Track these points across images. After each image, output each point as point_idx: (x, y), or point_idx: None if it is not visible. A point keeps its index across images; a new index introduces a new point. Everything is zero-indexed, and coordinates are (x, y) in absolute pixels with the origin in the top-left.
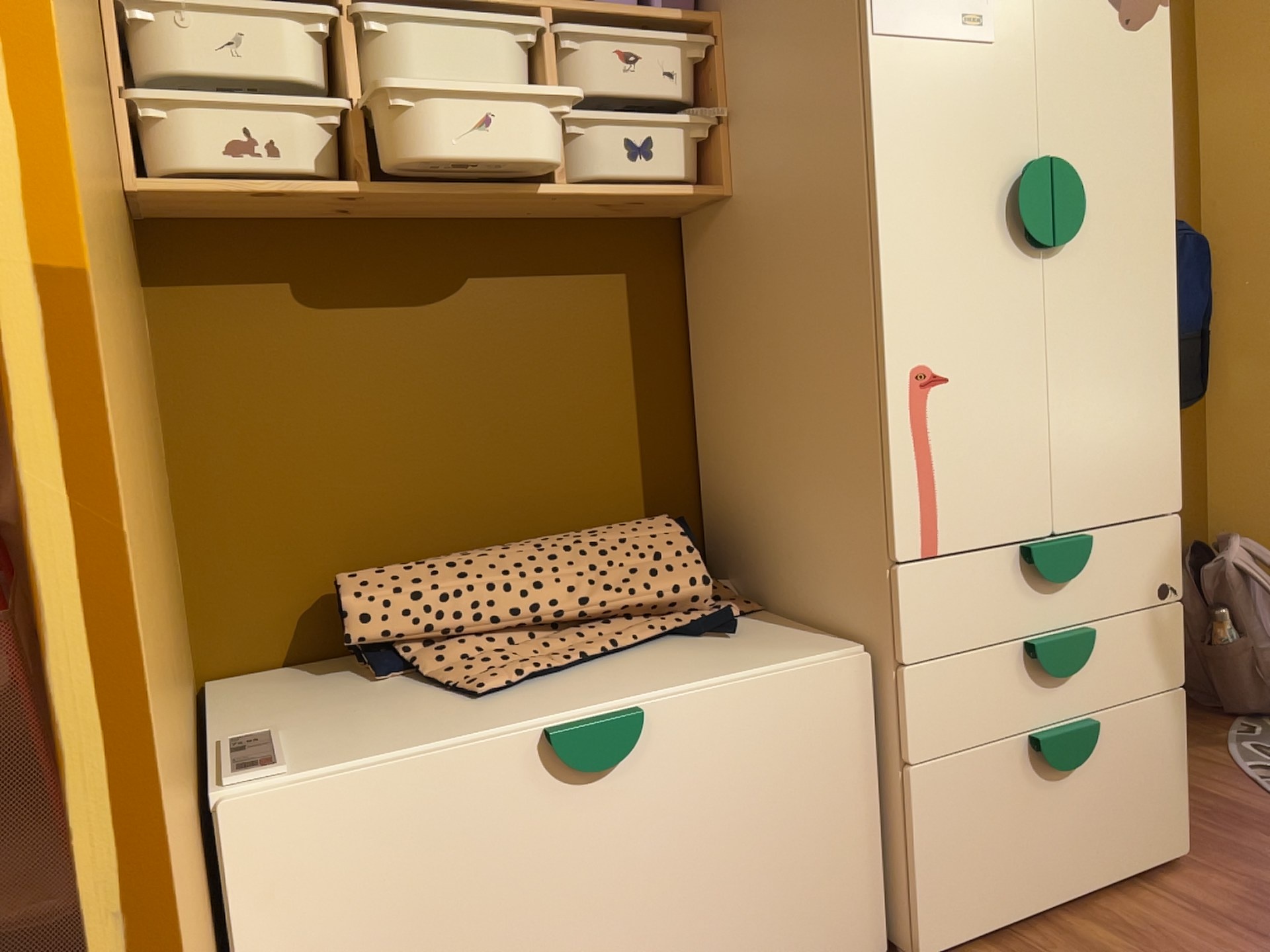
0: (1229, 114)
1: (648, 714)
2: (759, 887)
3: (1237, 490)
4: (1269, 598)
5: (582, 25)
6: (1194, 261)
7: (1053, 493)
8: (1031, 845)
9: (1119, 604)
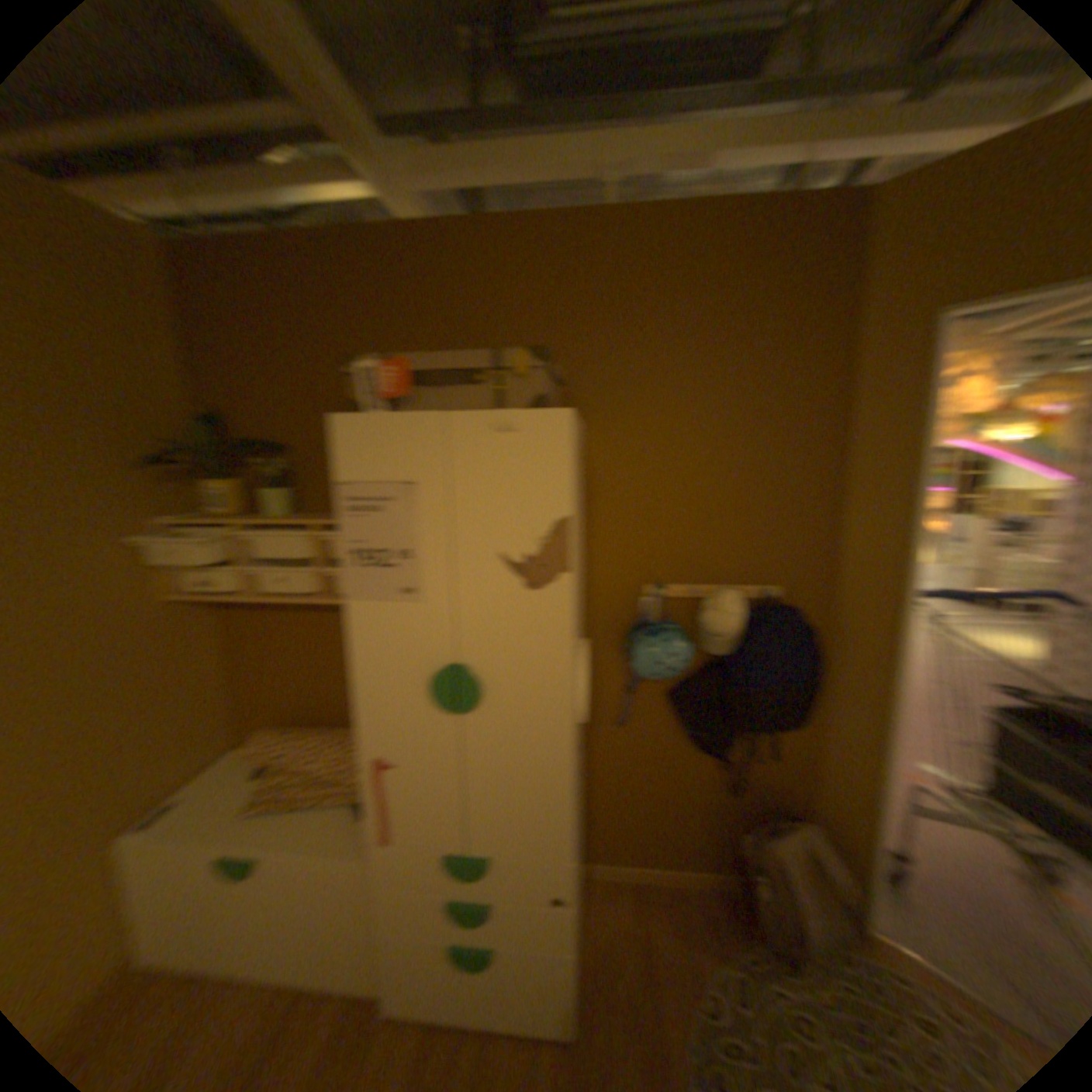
0: (864, 537)
1: (253, 866)
2: (308, 948)
3: (837, 794)
4: (788, 893)
5: (316, 535)
6: (798, 643)
7: (460, 835)
8: (446, 995)
9: (513, 900)
